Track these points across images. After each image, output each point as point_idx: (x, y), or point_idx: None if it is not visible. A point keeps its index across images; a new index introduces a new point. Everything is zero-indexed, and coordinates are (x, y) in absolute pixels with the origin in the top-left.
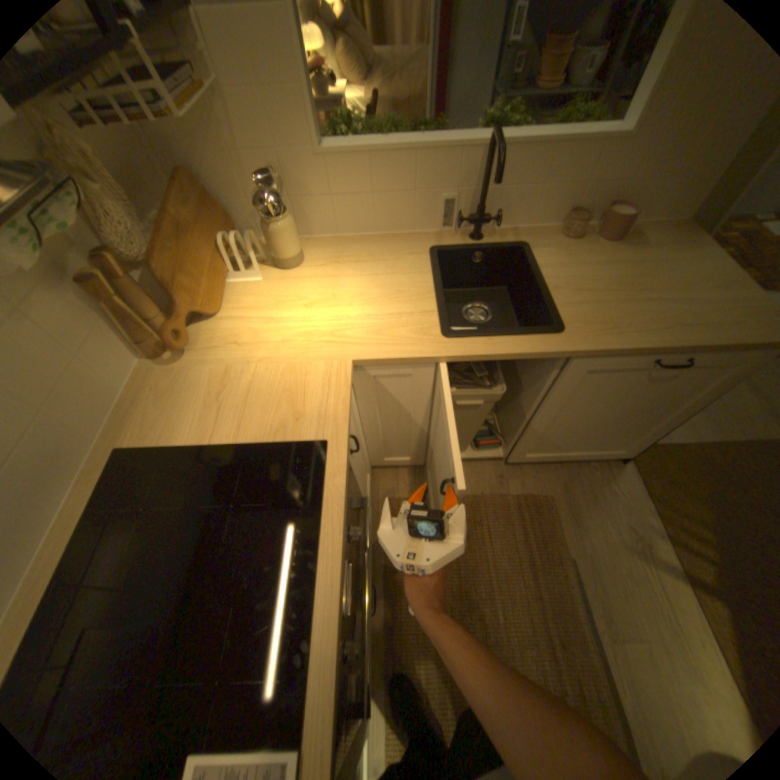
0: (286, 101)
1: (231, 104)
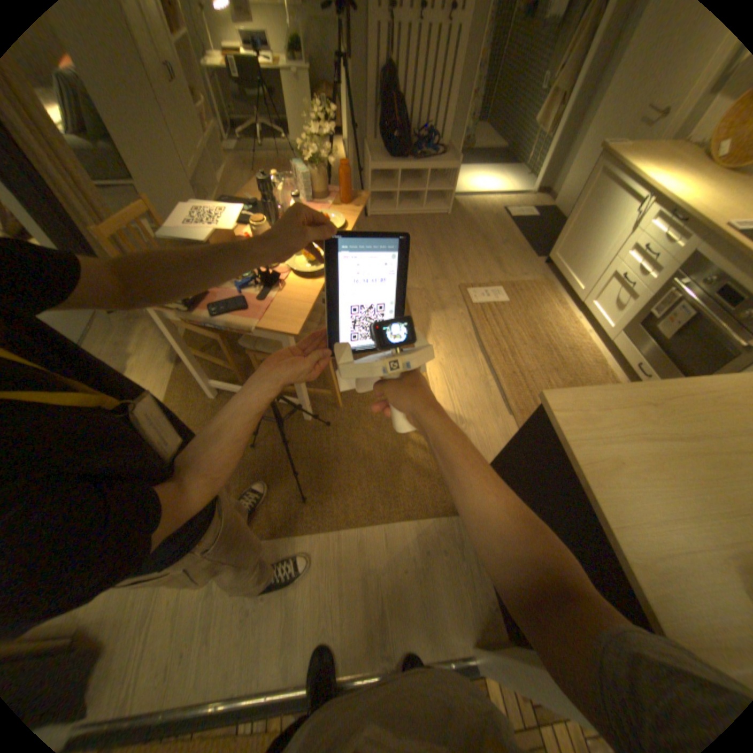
0: None
1: None
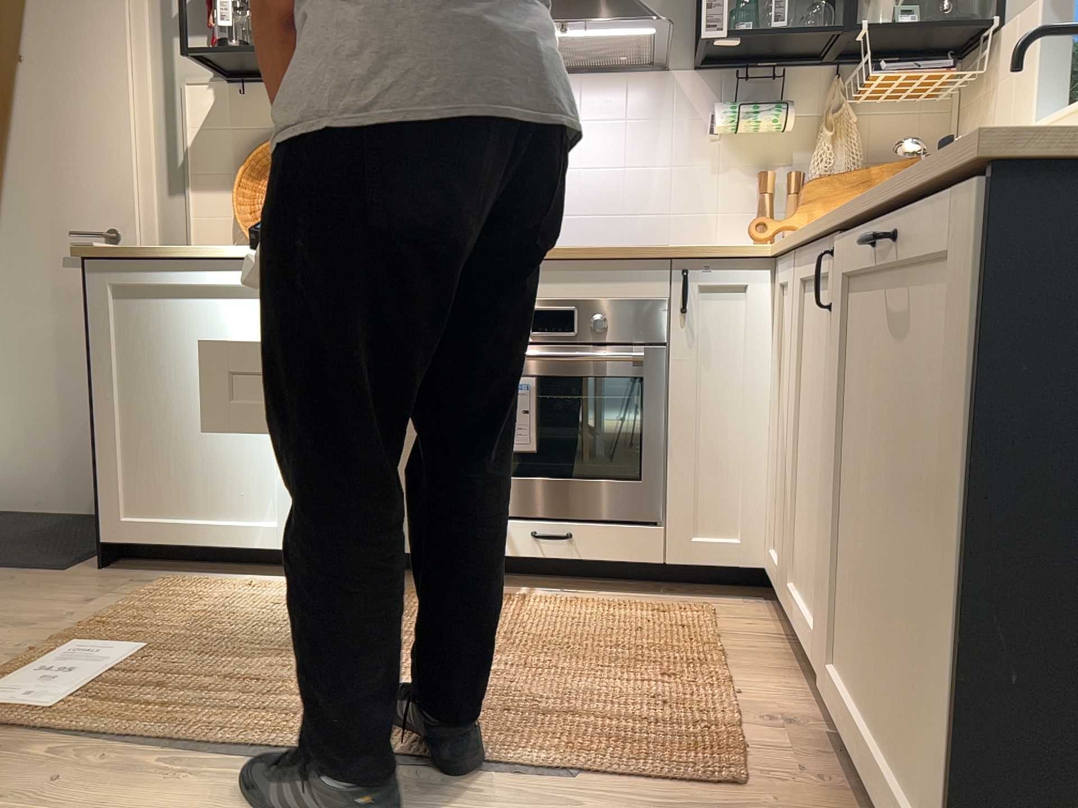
0: (1026, 84)
1: (997, 100)
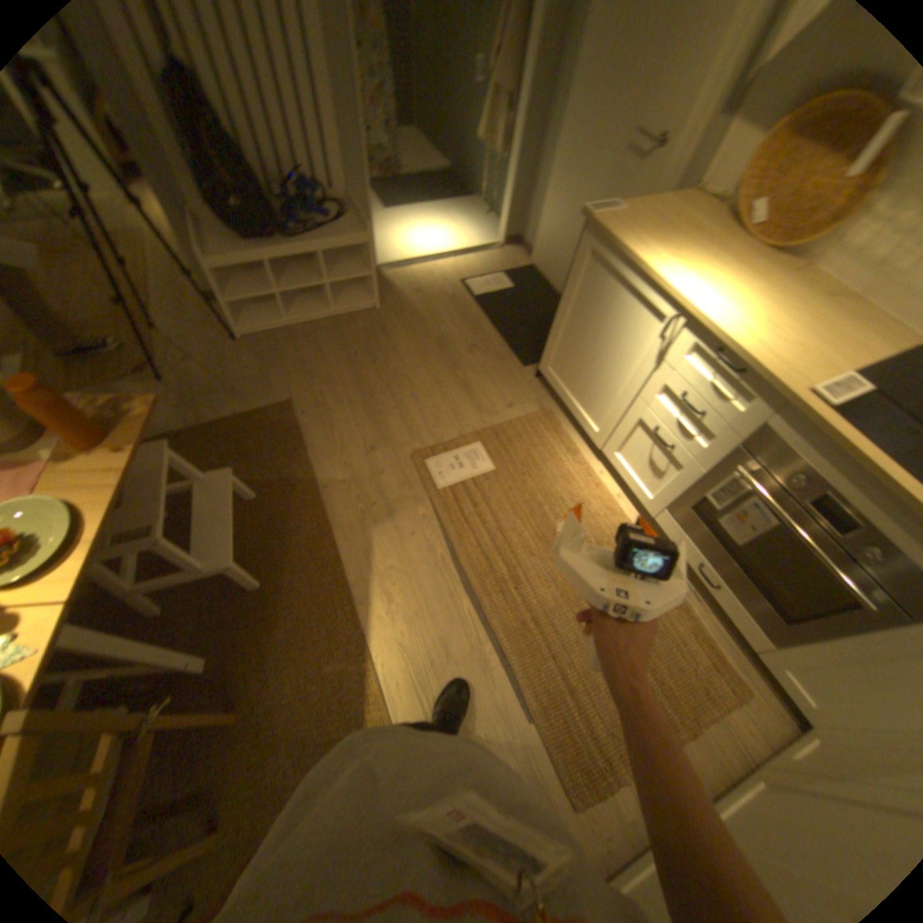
0: None
1: None
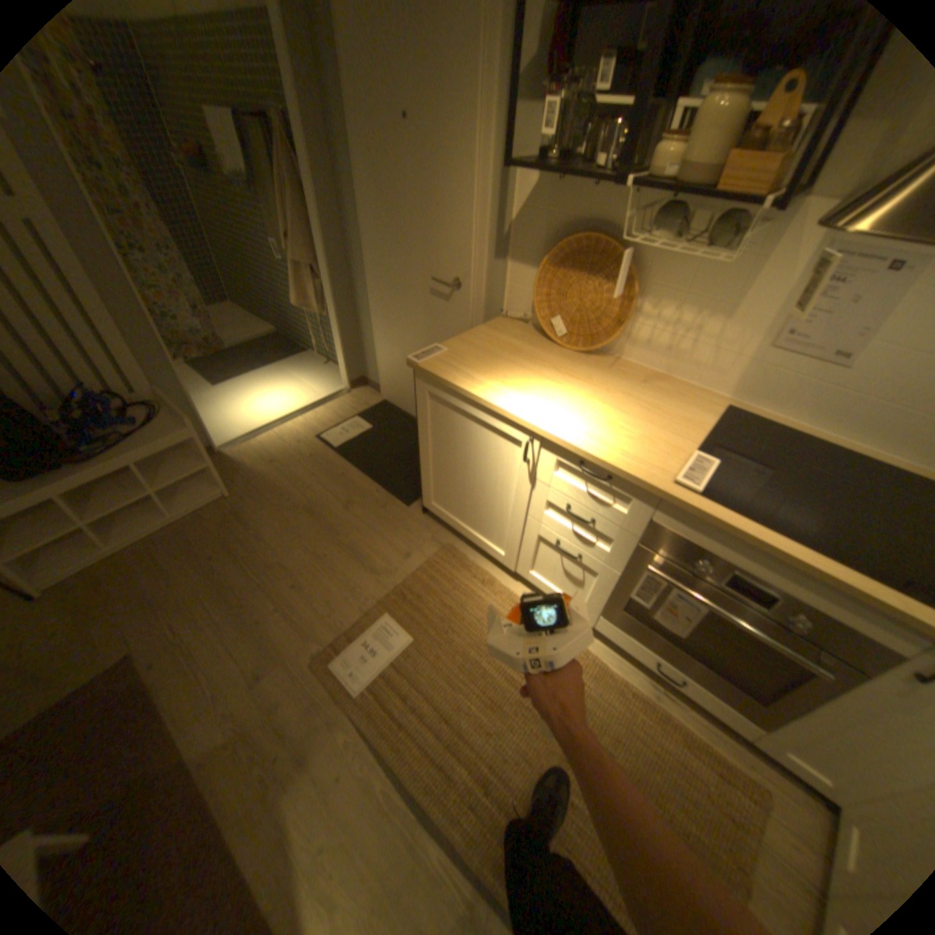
0: None
1: None
